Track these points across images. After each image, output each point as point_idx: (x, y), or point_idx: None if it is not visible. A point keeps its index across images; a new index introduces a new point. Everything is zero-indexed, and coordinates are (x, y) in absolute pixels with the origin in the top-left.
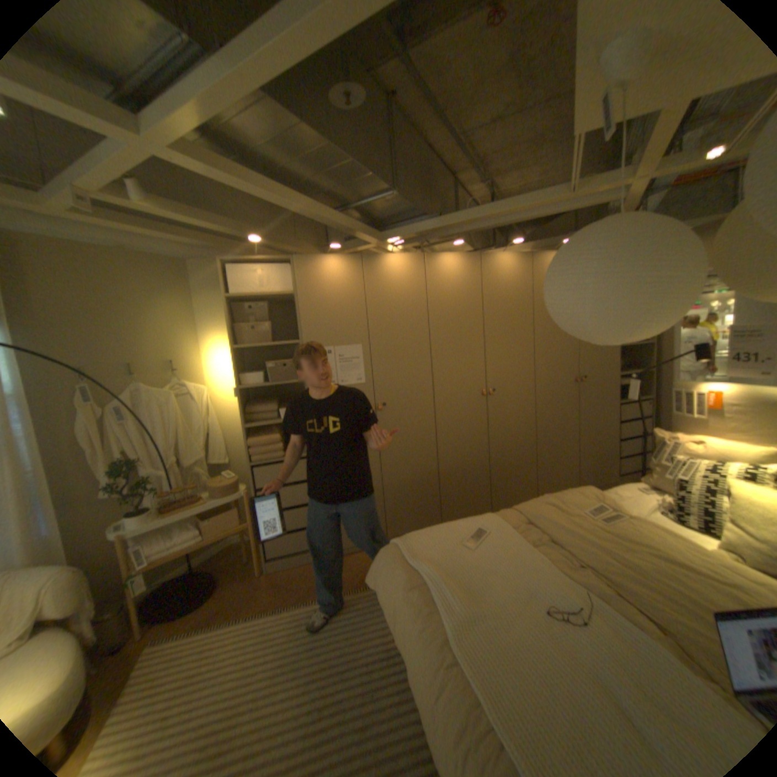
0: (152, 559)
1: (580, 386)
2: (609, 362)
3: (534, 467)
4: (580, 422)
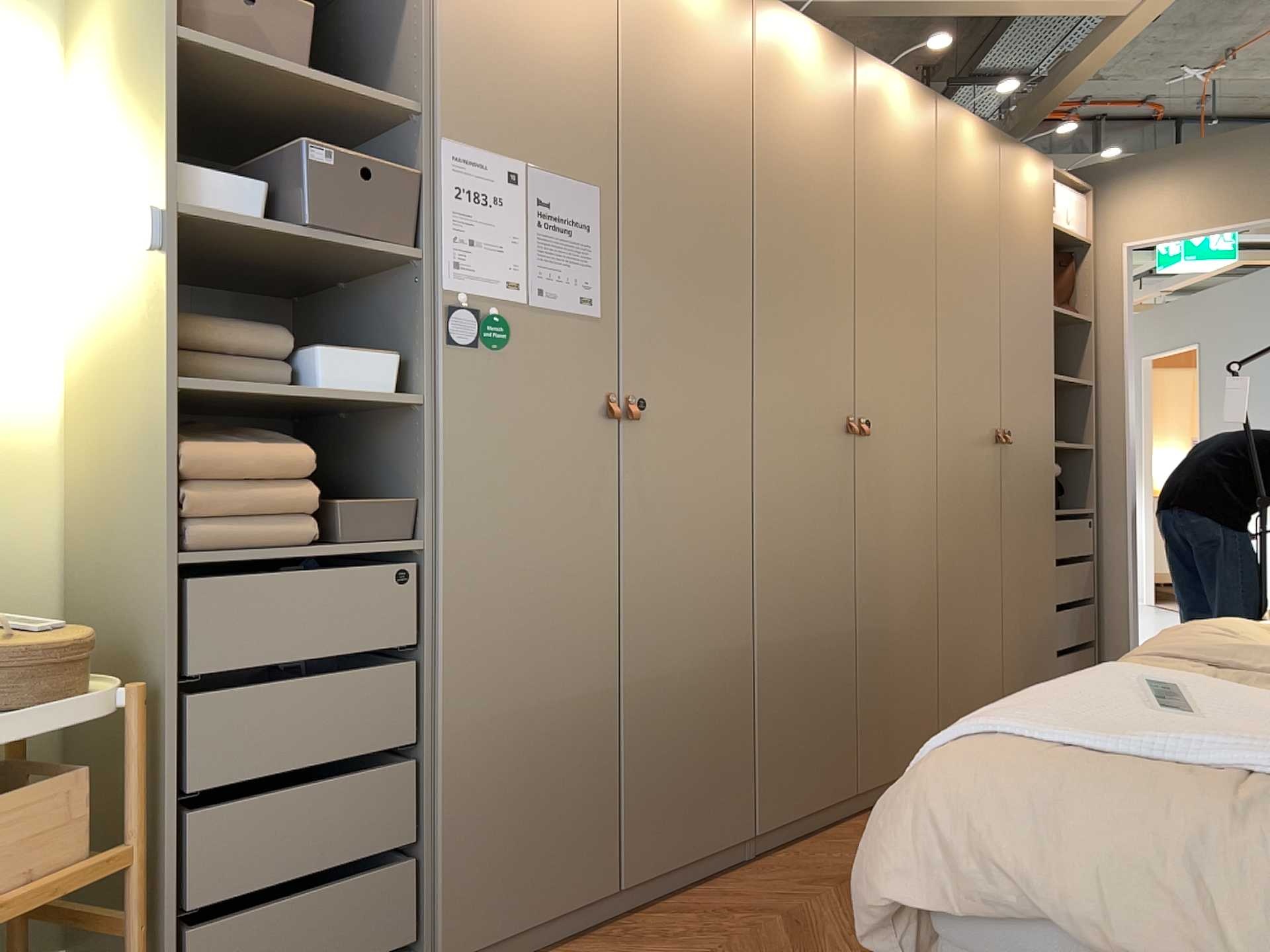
0: None
1: (992, 455)
2: (1031, 407)
3: (924, 656)
4: (993, 546)
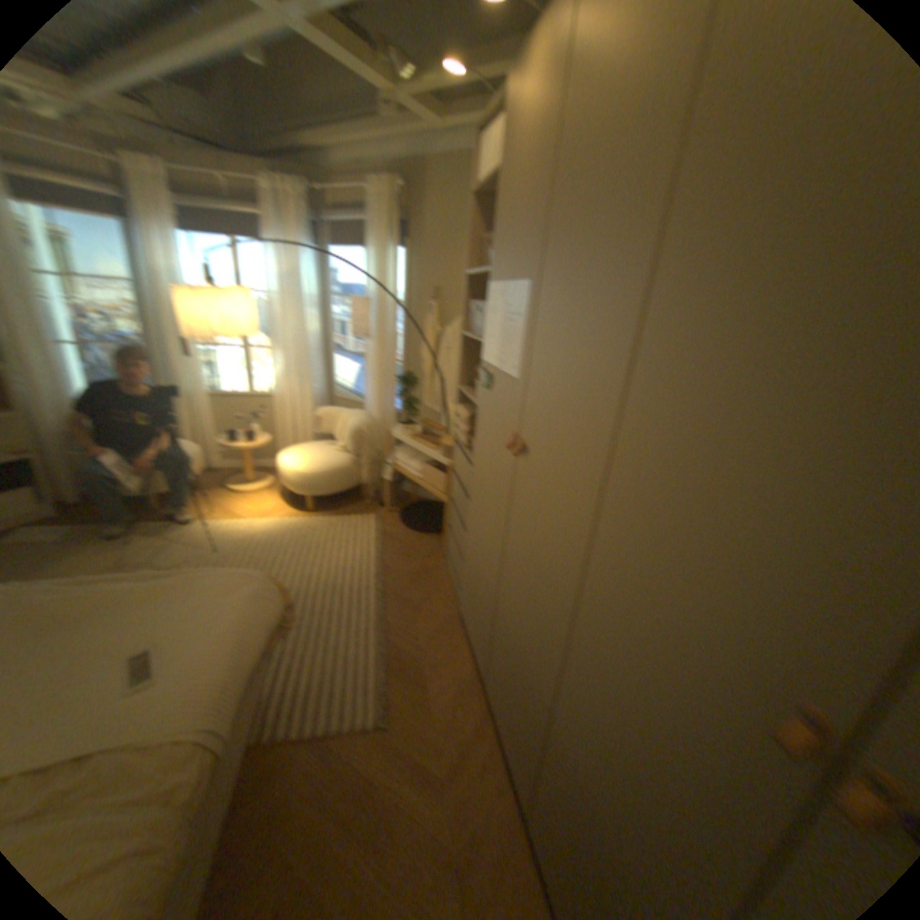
0: (396, 462)
1: None
2: None
3: None
4: None
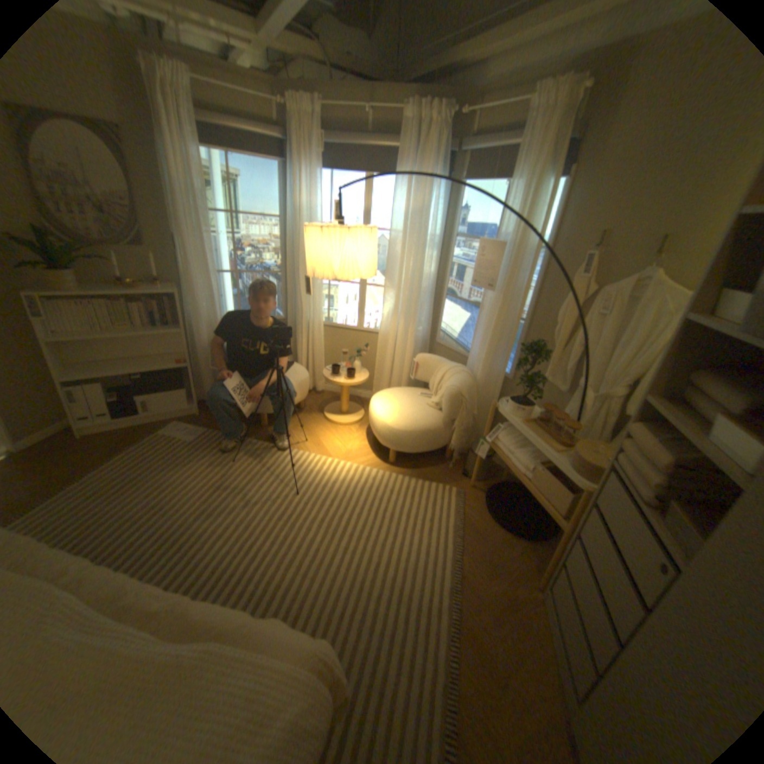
0: (499, 445)
1: None
2: None
3: None
4: None
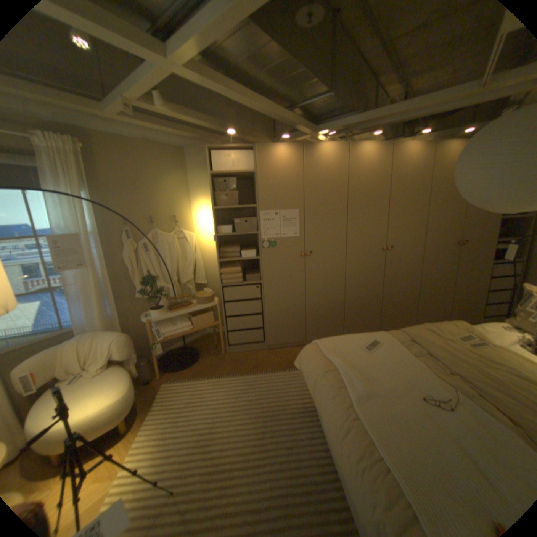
0: (165, 335)
1: (462, 248)
2: (490, 230)
3: (416, 304)
4: (458, 275)
